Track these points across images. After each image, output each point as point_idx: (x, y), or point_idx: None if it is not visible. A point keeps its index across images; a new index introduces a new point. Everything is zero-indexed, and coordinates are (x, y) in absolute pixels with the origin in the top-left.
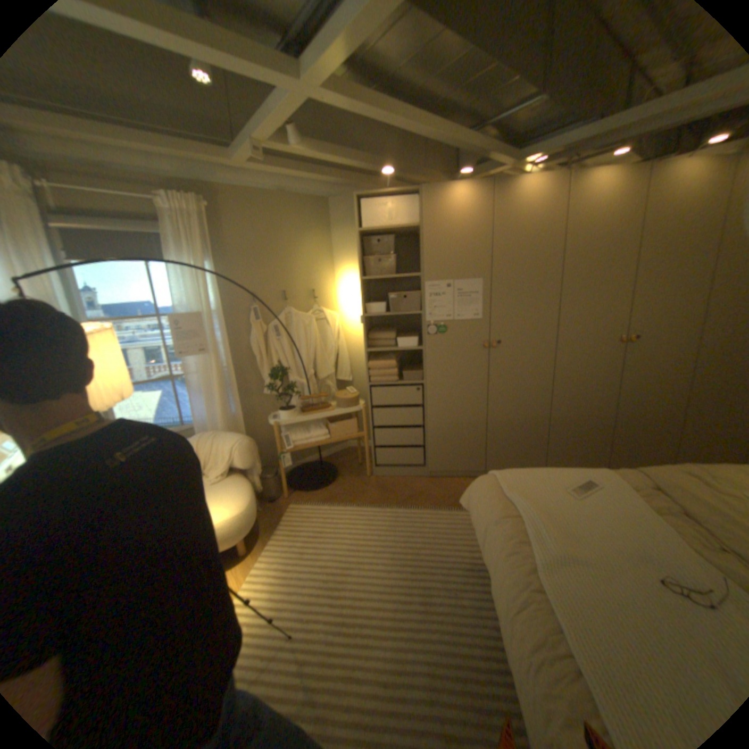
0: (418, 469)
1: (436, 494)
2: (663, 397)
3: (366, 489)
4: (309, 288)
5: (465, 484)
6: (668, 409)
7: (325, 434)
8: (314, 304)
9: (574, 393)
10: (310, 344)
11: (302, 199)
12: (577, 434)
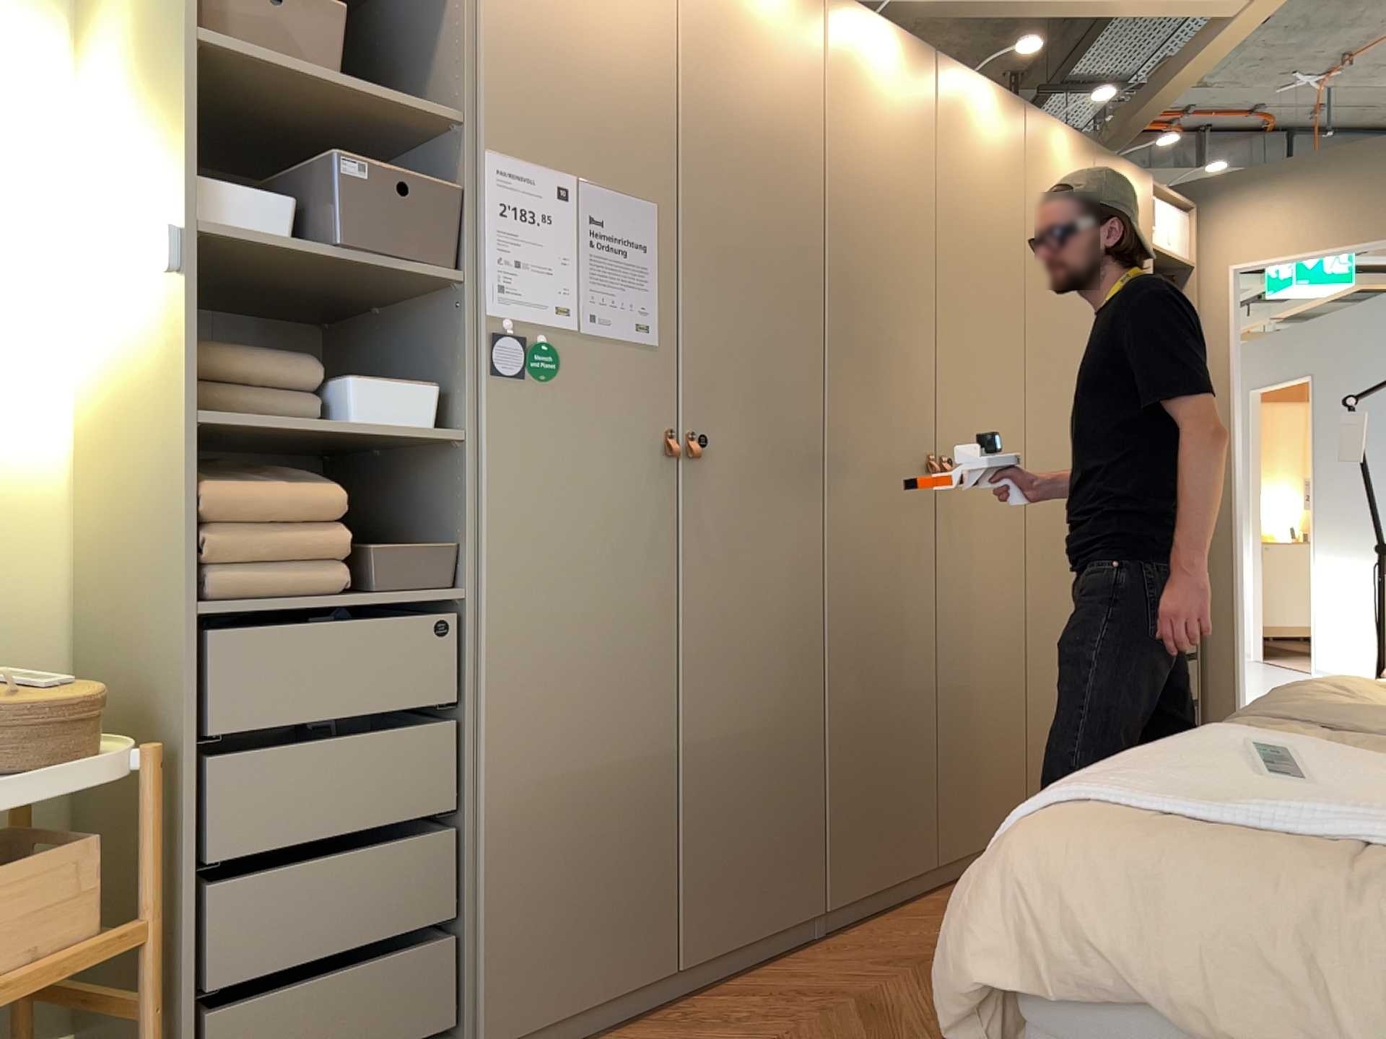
0: None
1: None
2: (998, 623)
3: None
4: None
5: None
6: (1006, 654)
7: None
8: None
9: (868, 620)
10: None
11: None
12: (880, 753)
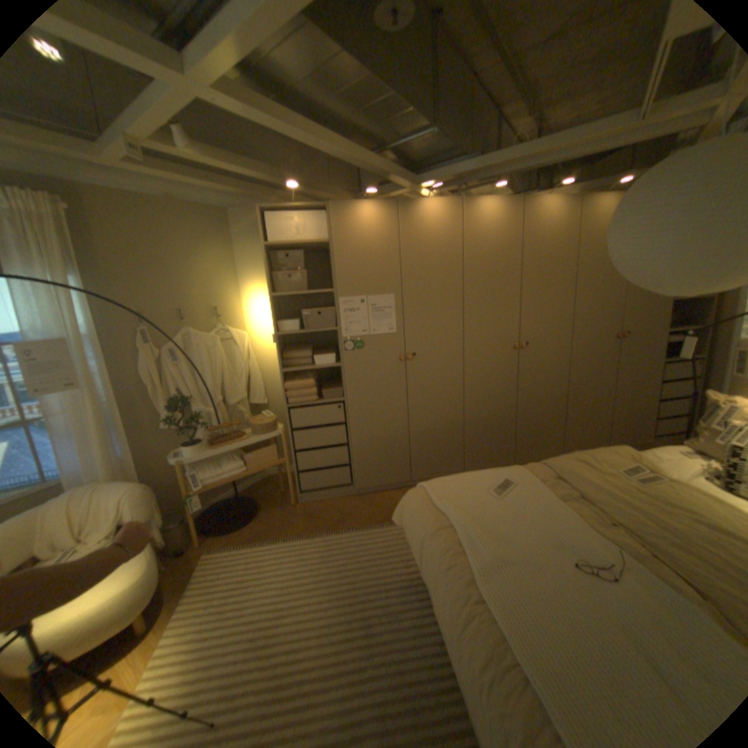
0: (346, 489)
1: (367, 512)
2: (550, 394)
3: (293, 519)
4: (211, 305)
5: (393, 497)
6: (554, 404)
7: (241, 466)
8: (218, 322)
9: (482, 397)
10: (217, 367)
11: (197, 208)
12: (487, 434)
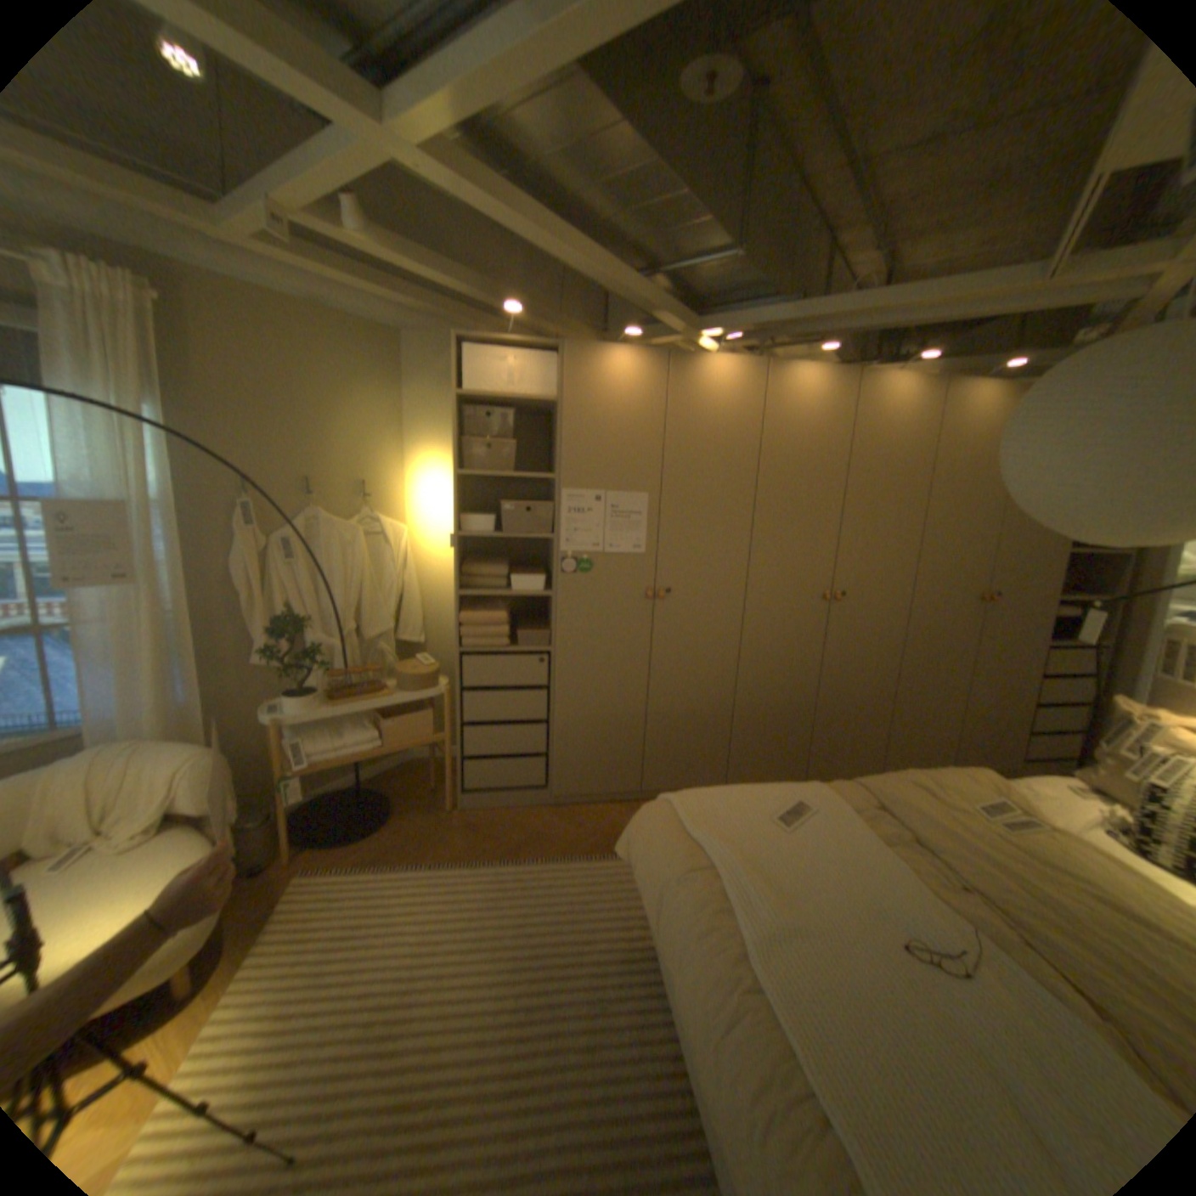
0: (536, 794)
1: (566, 835)
2: (871, 677)
3: (446, 834)
4: (357, 478)
5: (611, 815)
6: (876, 693)
7: (374, 739)
8: (364, 506)
9: (766, 670)
10: (354, 577)
11: (355, 325)
12: (768, 729)
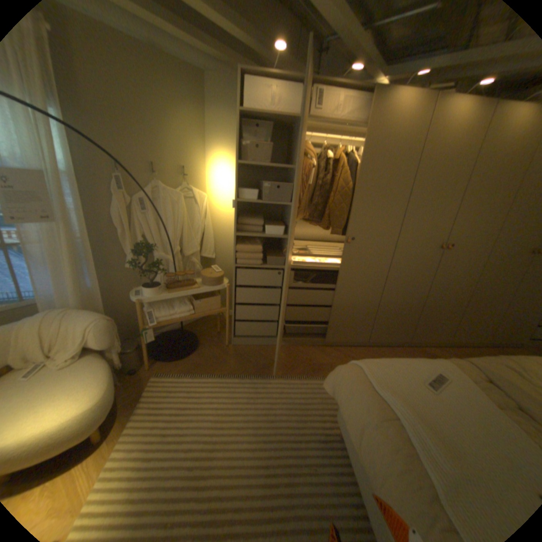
0: (271, 339)
1: (287, 362)
2: (458, 292)
3: (226, 357)
4: (179, 164)
5: (309, 352)
6: (458, 300)
7: (190, 309)
8: (183, 181)
9: (400, 285)
10: (178, 221)
11: (177, 65)
12: (396, 315)
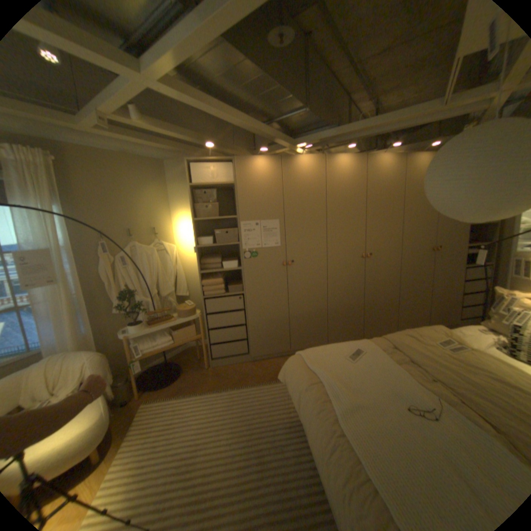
0: (244, 357)
1: (259, 374)
2: (387, 289)
3: (206, 379)
4: (151, 226)
5: (278, 362)
6: (390, 296)
7: (170, 340)
8: (155, 238)
9: (340, 291)
10: (154, 270)
11: (143, 160)
12: (344, 317)
